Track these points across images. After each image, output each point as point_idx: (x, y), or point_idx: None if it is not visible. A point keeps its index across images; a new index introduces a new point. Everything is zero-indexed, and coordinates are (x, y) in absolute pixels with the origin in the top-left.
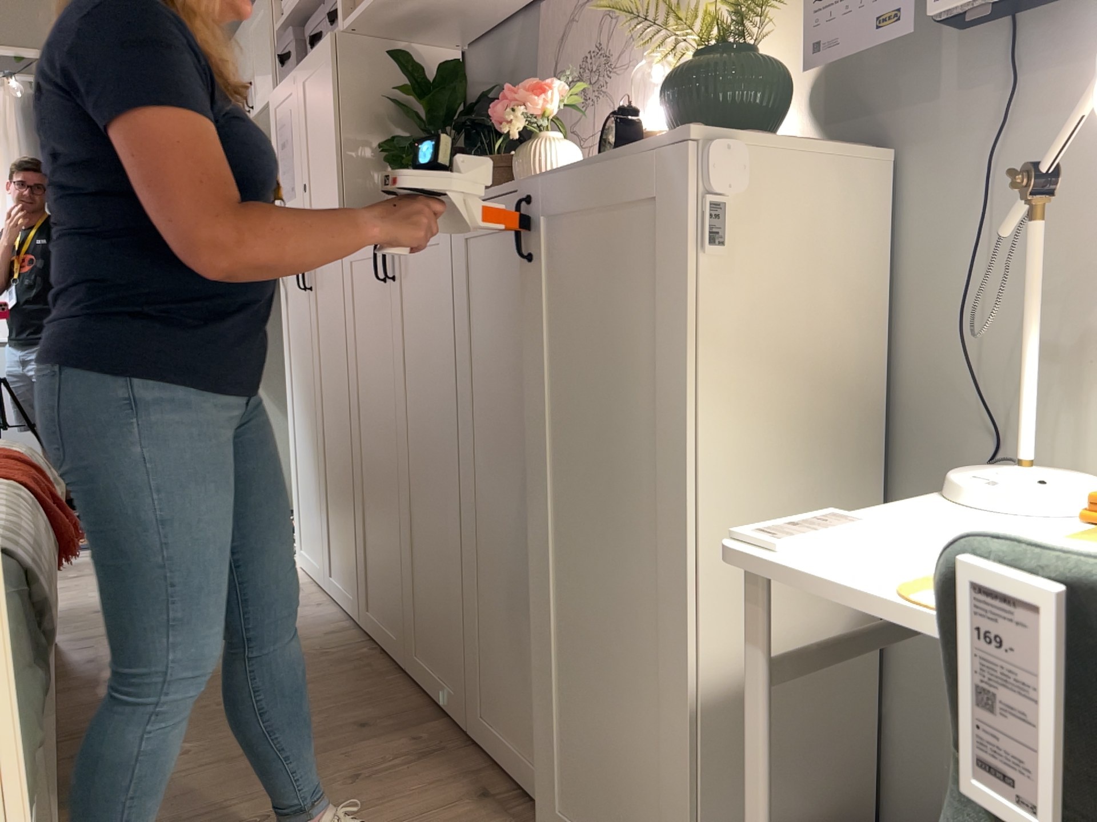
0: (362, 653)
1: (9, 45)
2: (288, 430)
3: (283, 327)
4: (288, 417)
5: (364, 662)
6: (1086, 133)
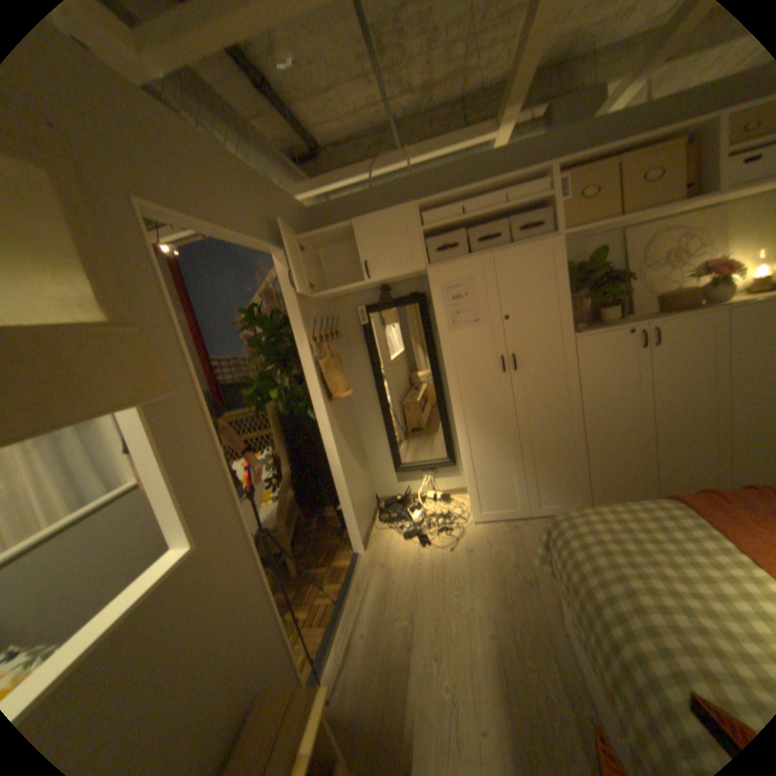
0: None
1: (214, 227)
2: (461, 455)
3: (454, 400)
4: (460, 449)
5: None
6: None
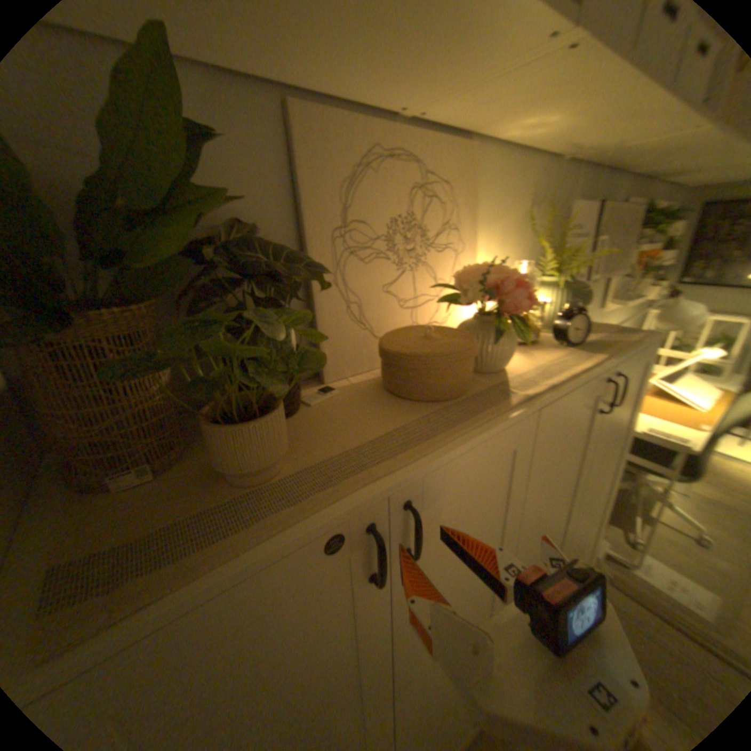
0: None
1: None
2: None
3: None
4: None
5: None
6: None
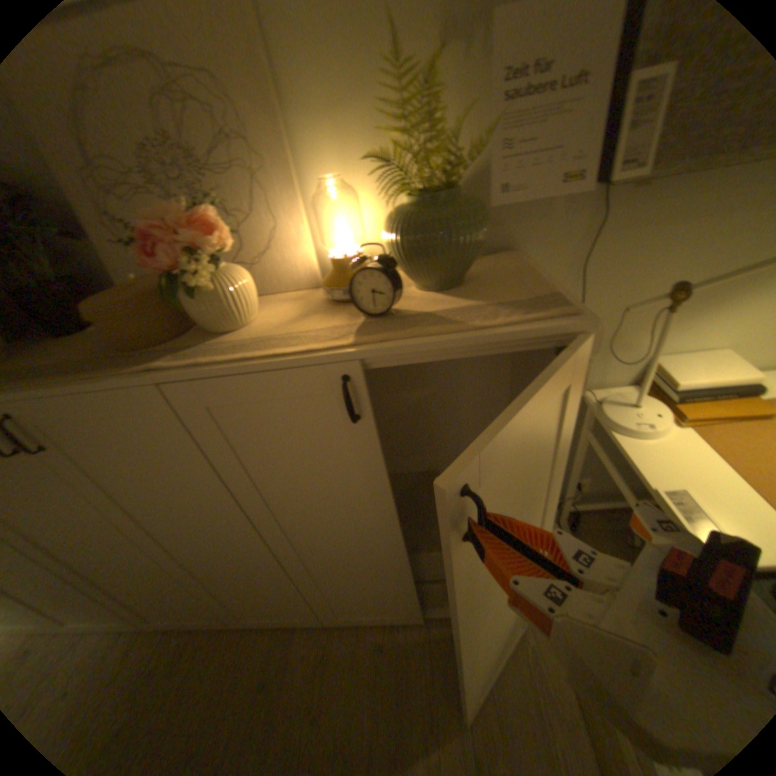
0: (171, 644)
1: None
2: None
3: None
4: None
5: (185, 648)
6: (627, 240)
